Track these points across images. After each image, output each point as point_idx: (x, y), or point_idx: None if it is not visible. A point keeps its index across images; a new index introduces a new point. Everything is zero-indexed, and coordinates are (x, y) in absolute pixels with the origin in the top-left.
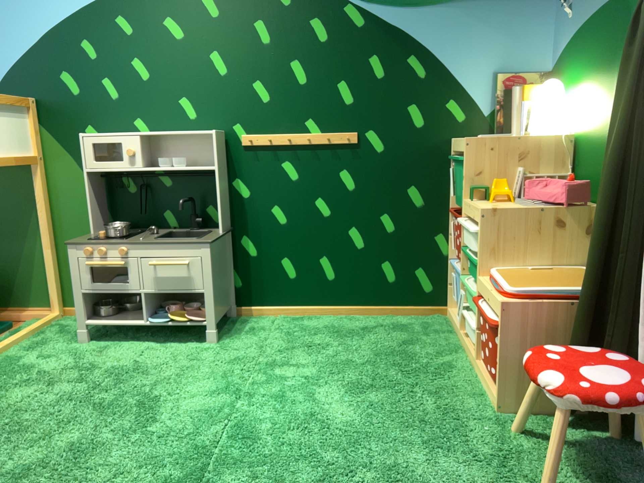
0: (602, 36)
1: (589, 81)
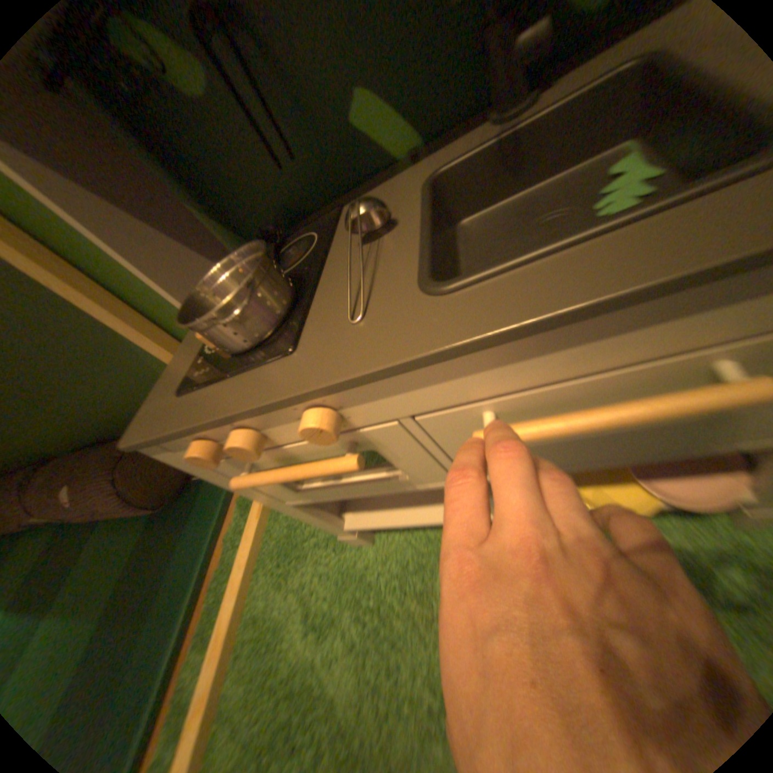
0: None
1: None
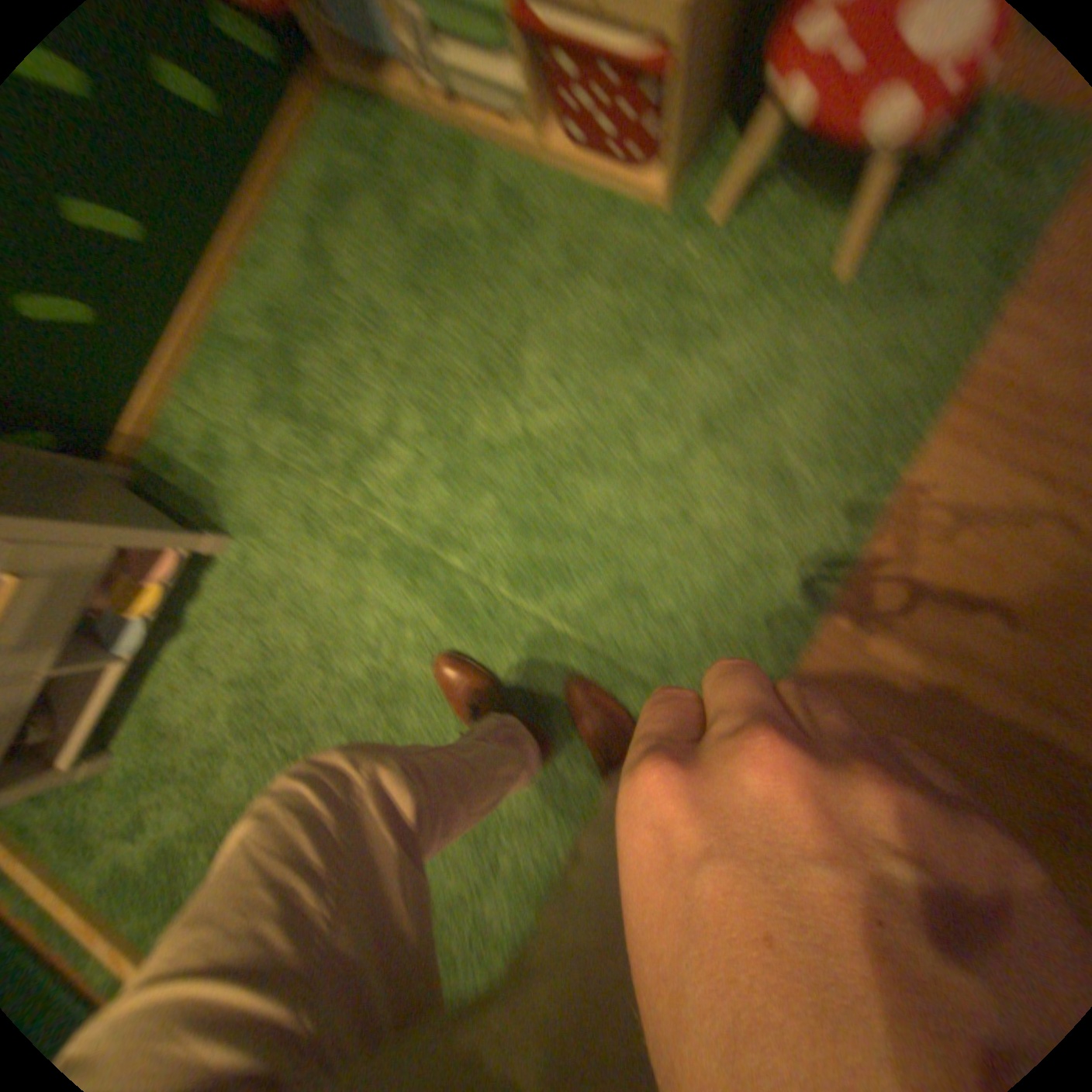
0: None
1: None
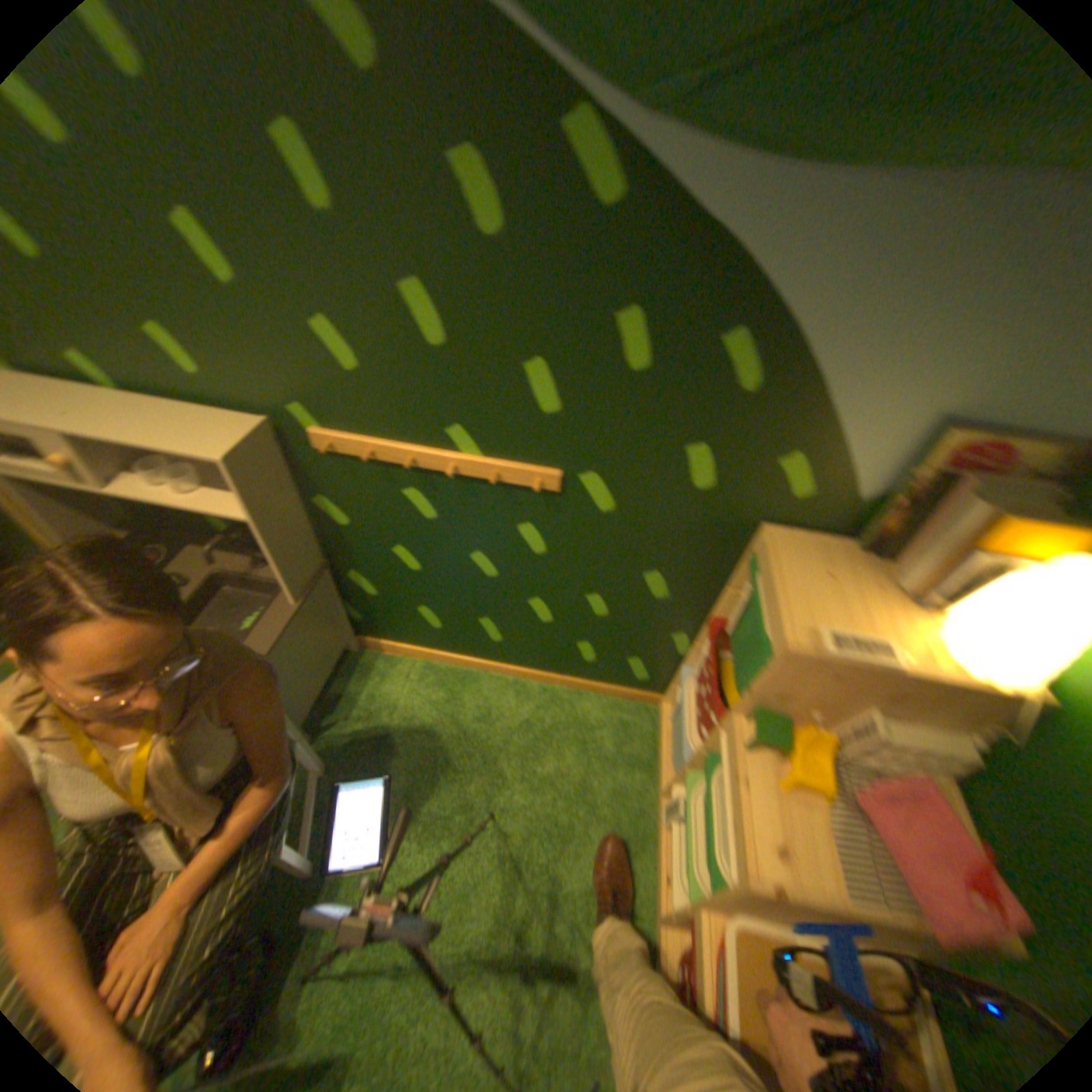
0: None
1: None
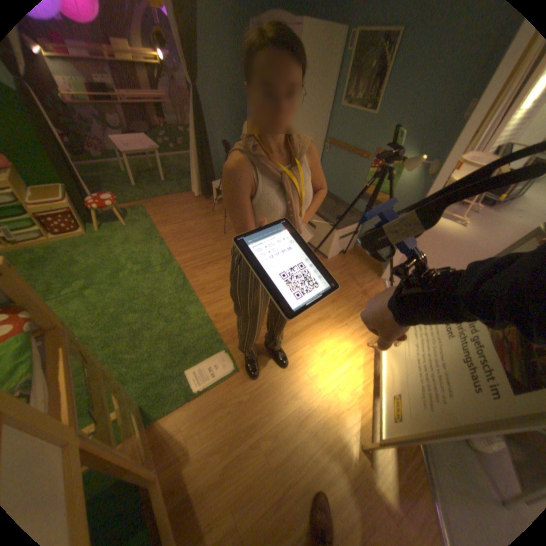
0: None
1: None
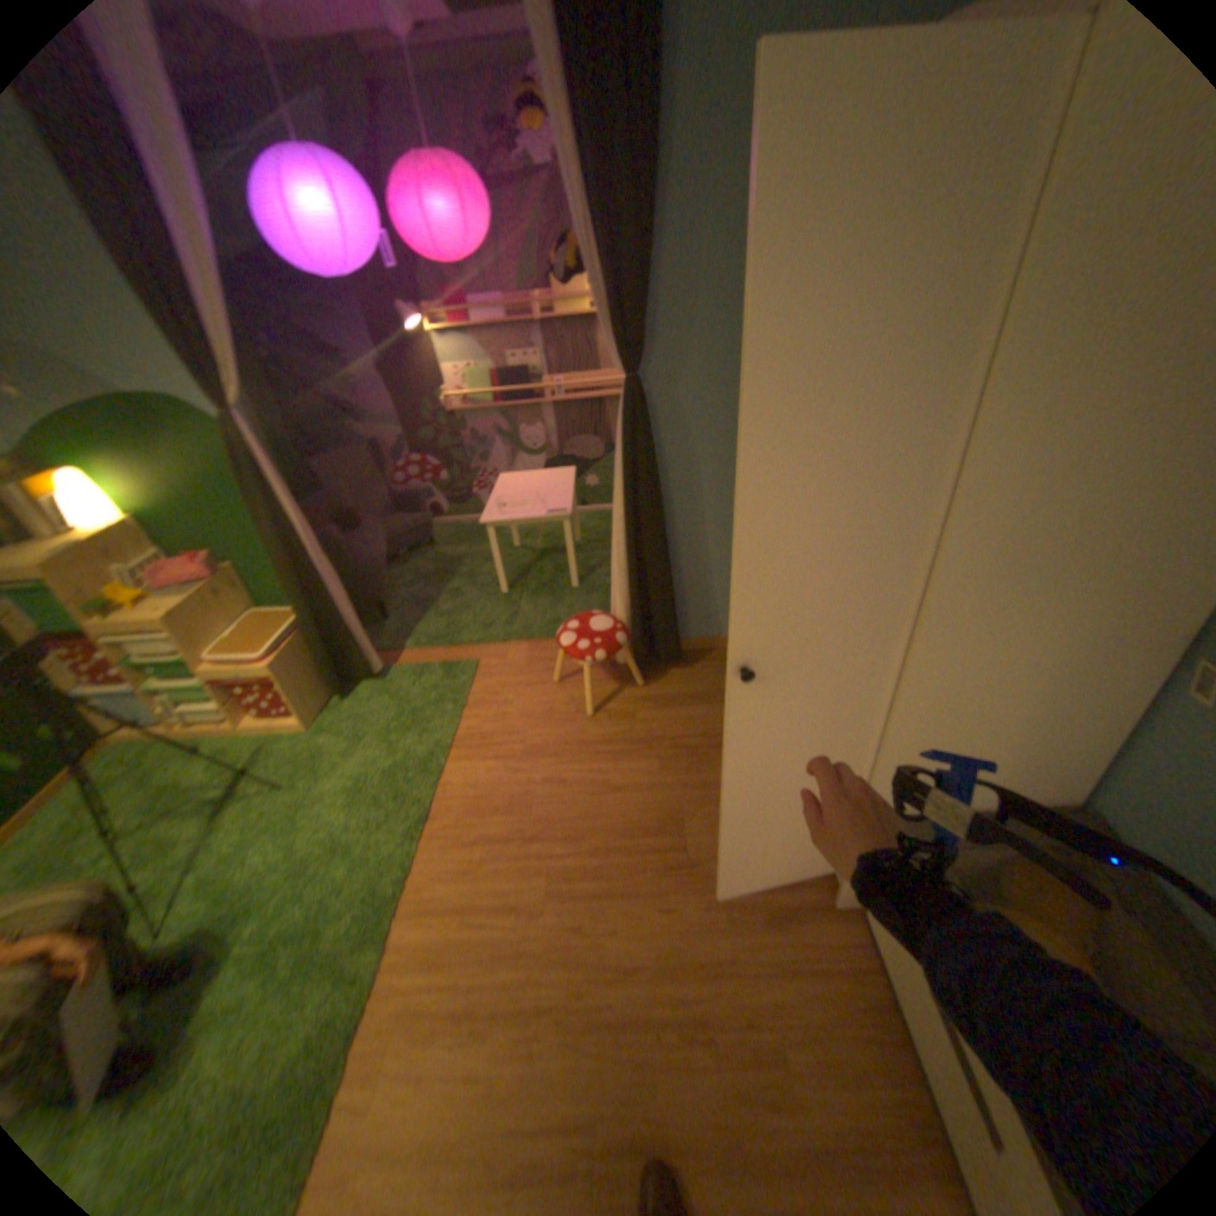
0: (118, 428)
1: (124, 467)
